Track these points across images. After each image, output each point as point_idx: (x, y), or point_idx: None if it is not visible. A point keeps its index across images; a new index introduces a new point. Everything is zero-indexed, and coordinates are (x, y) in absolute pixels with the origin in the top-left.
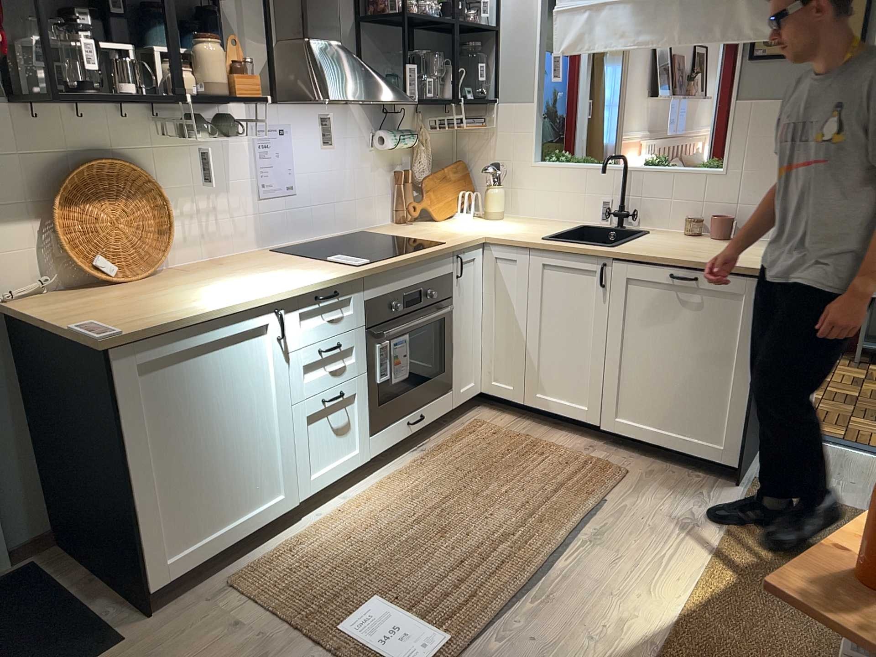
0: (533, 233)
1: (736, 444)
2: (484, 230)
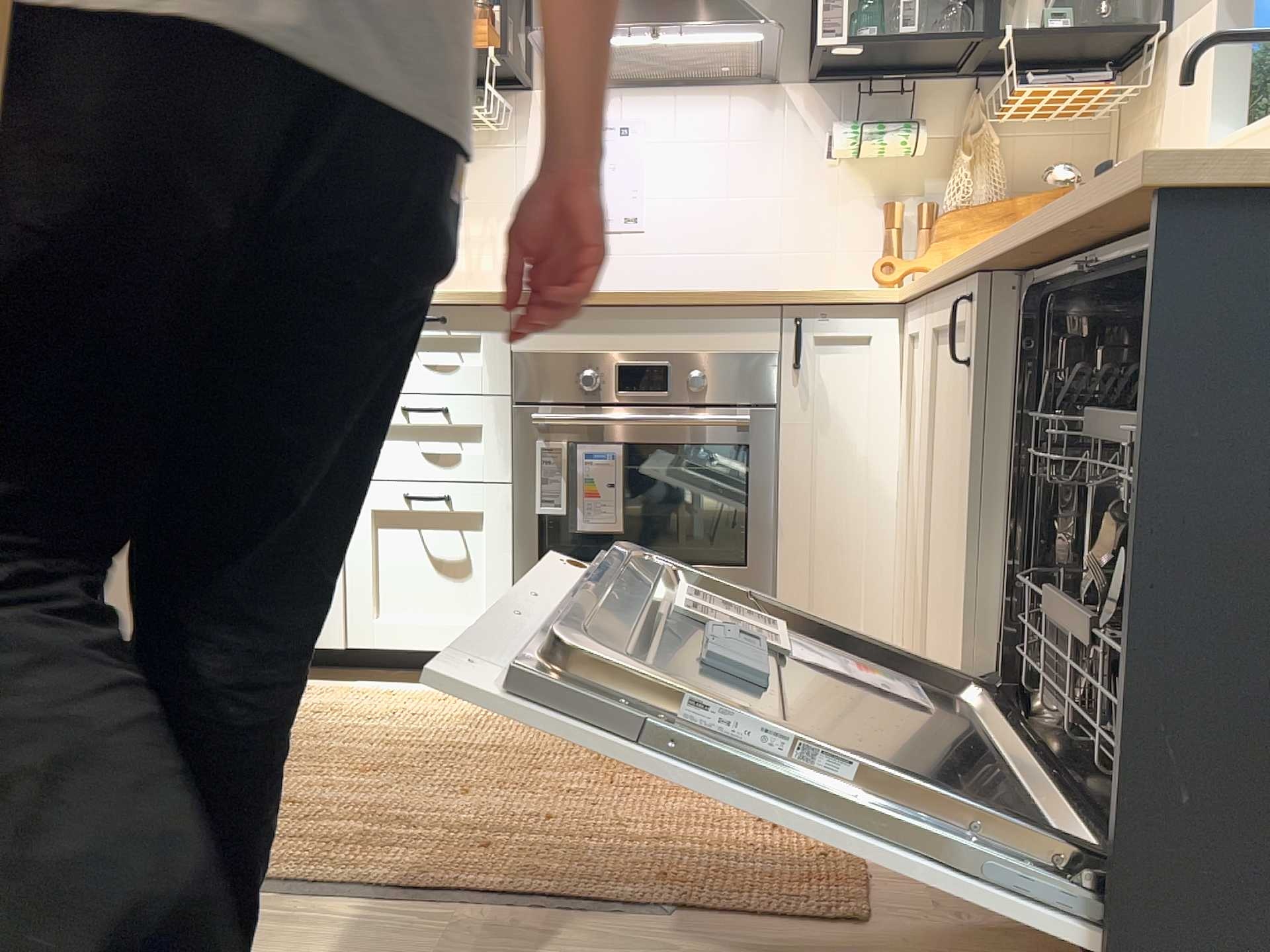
0: None
1: None
2: None
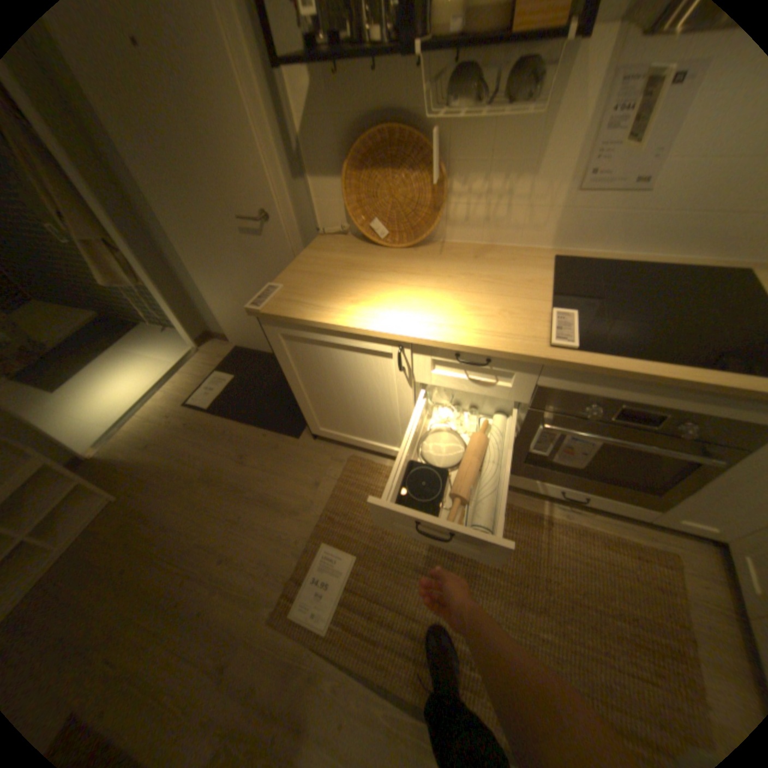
0: None
1: None
2: None
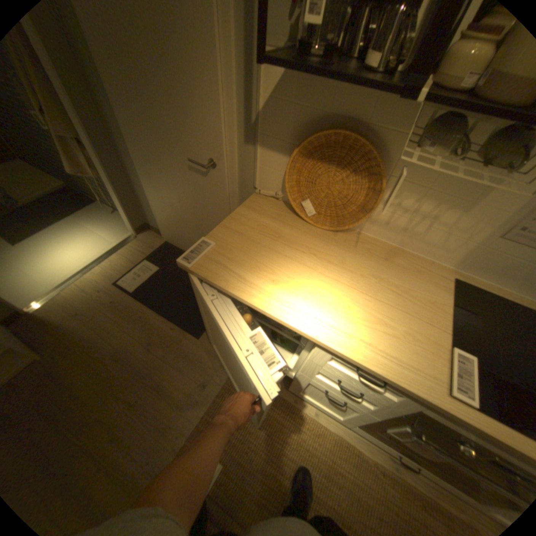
0: None
1: None
2: None
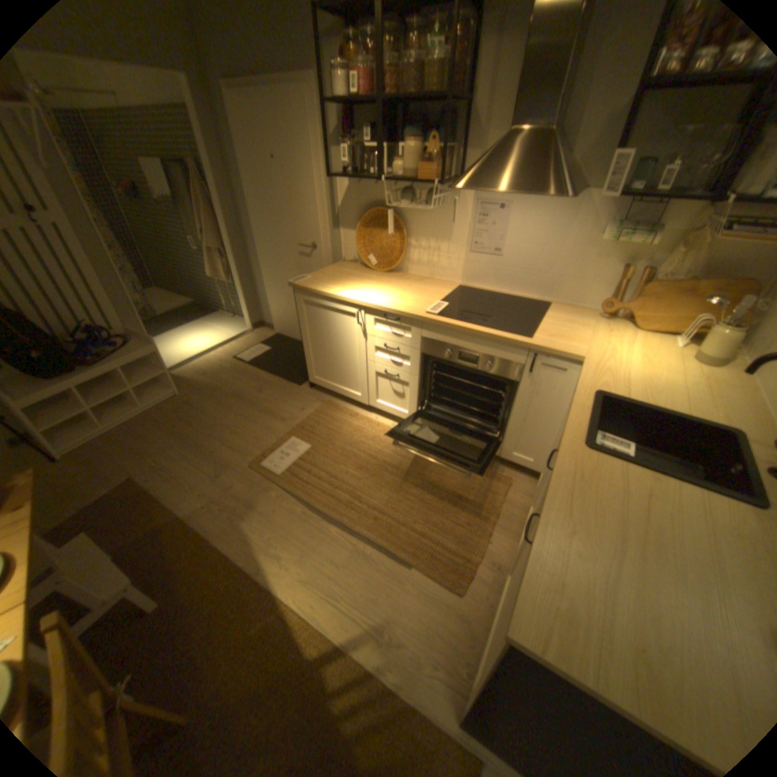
0: (632, 387)
1: (469, 703)
2: (617, 356)
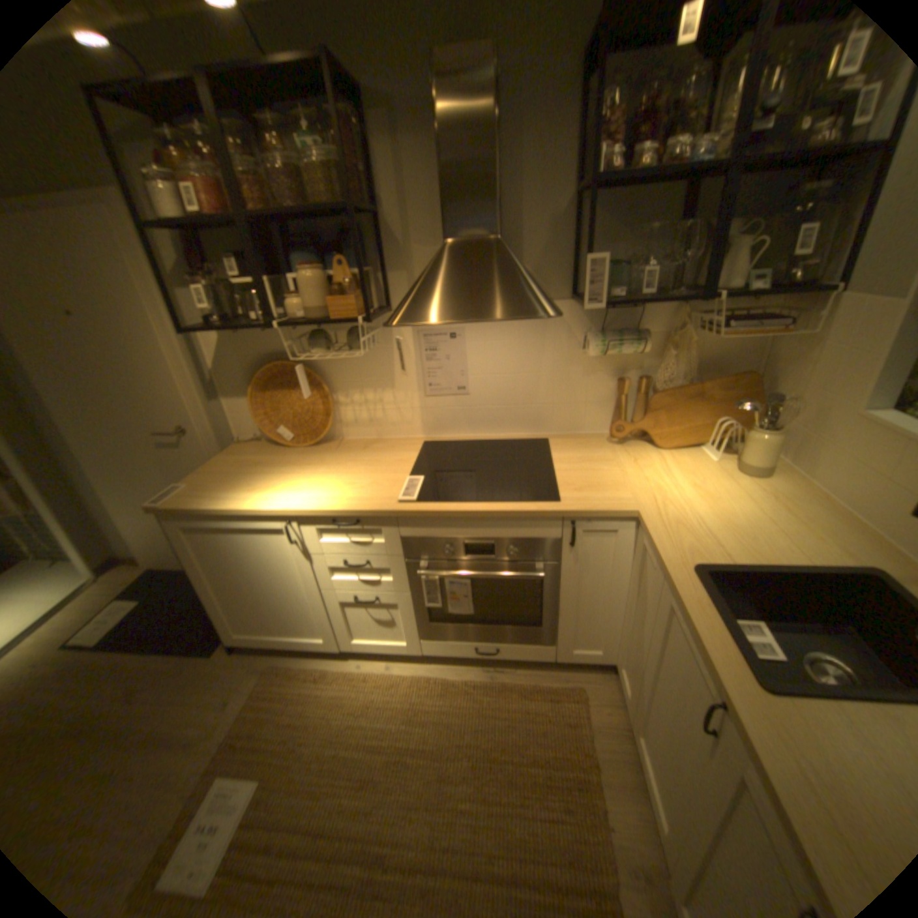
0: (721, 541)
1: None
2: (669, 496)
